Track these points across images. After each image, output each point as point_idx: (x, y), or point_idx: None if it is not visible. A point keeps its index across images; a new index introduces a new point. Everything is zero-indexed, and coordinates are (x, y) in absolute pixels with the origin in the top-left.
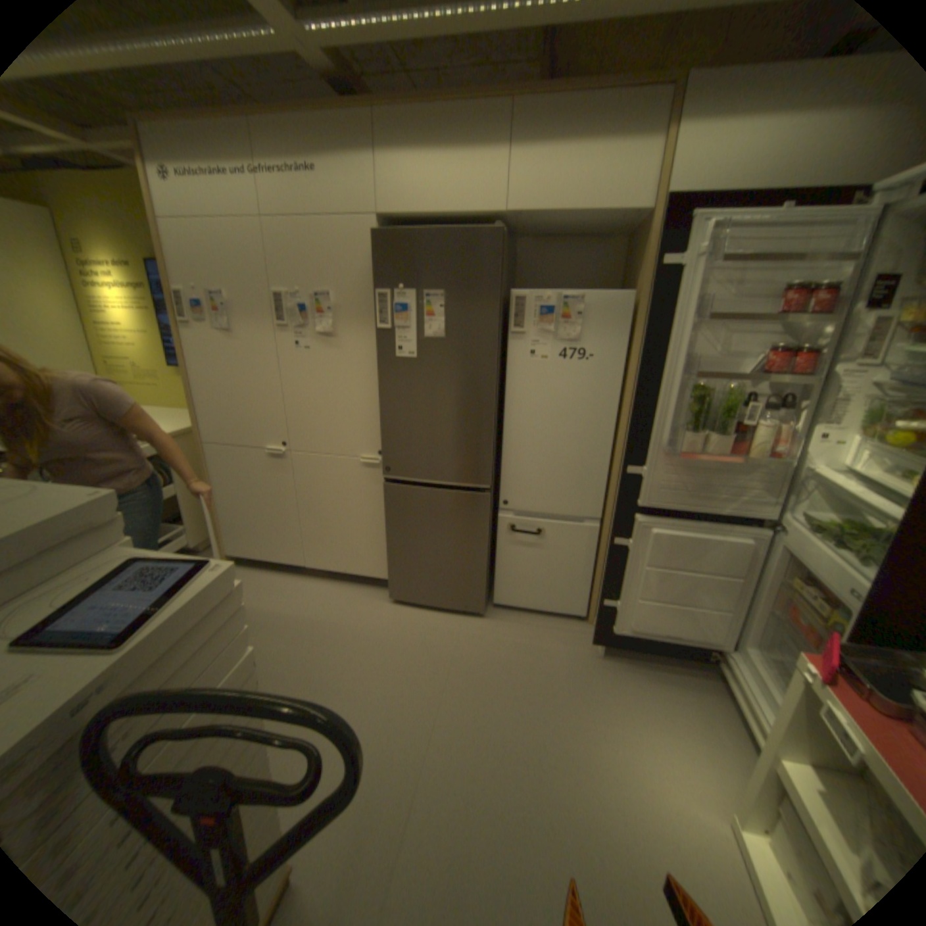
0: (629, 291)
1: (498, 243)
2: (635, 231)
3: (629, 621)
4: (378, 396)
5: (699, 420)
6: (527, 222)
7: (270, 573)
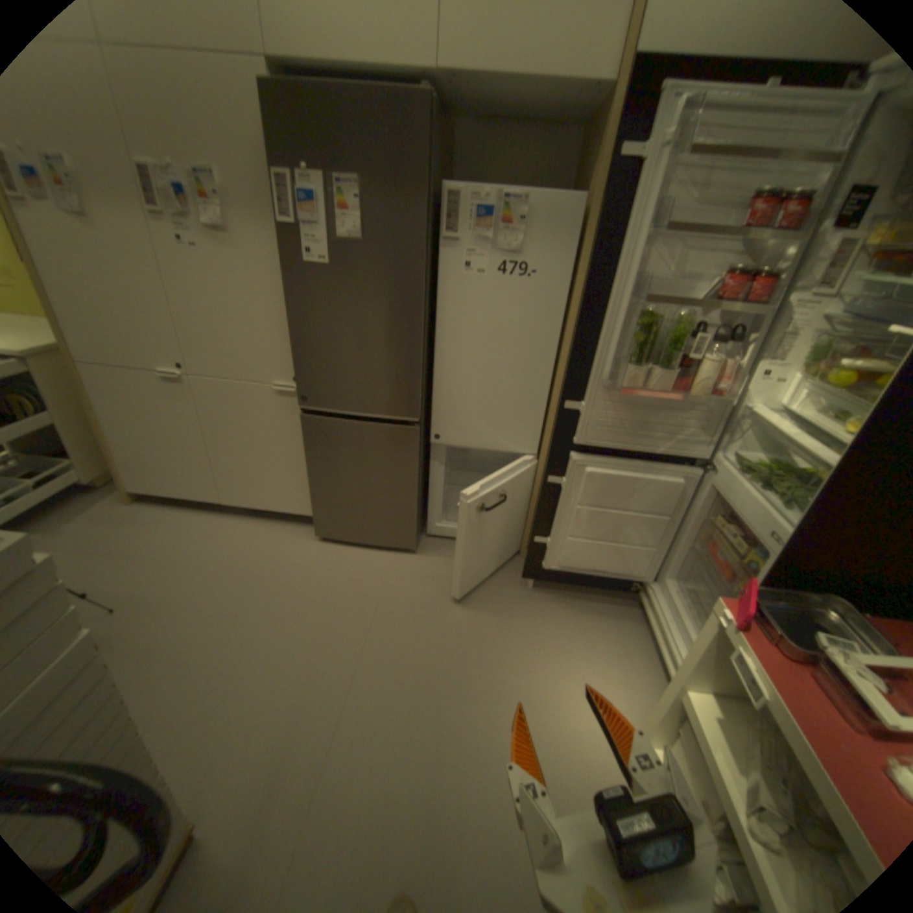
0: (580, 194)
1: (425, 115)
2: (593, 118)
3: (558, 556)
4: (289, 312)
5: (644, 352)
6: (465, 93)
7: (182, 512)
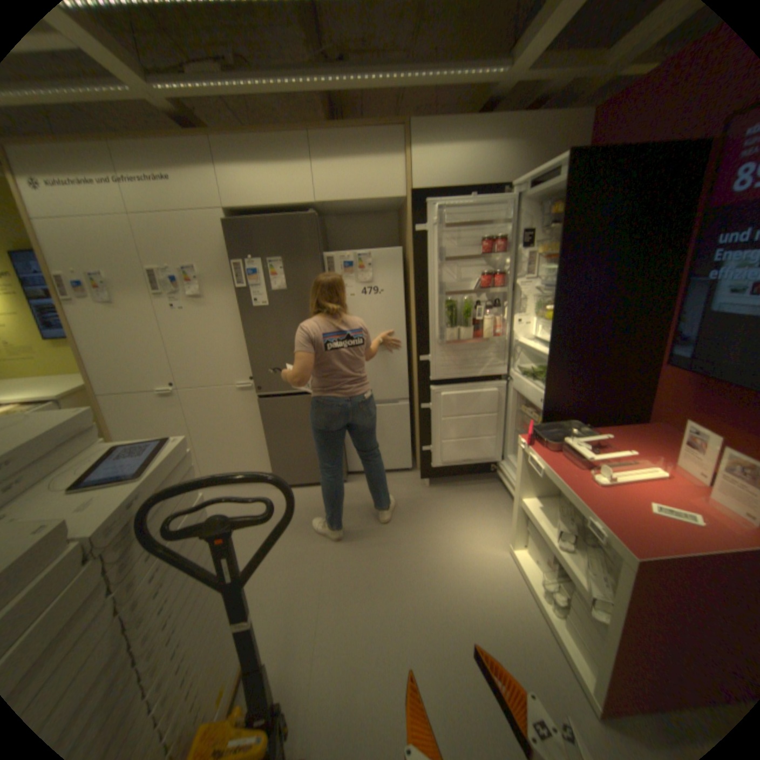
0: (401, 248)
1: (313, 224)
2: (400, 209)
3: (439, 457)
4: (243, 337)
5: (453, 321)
6: (330, 208)
7: None
